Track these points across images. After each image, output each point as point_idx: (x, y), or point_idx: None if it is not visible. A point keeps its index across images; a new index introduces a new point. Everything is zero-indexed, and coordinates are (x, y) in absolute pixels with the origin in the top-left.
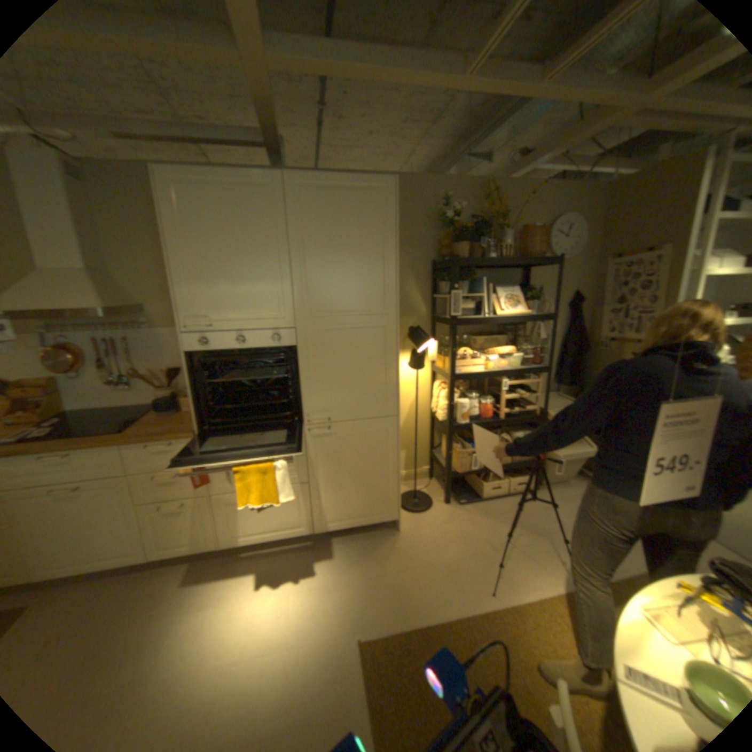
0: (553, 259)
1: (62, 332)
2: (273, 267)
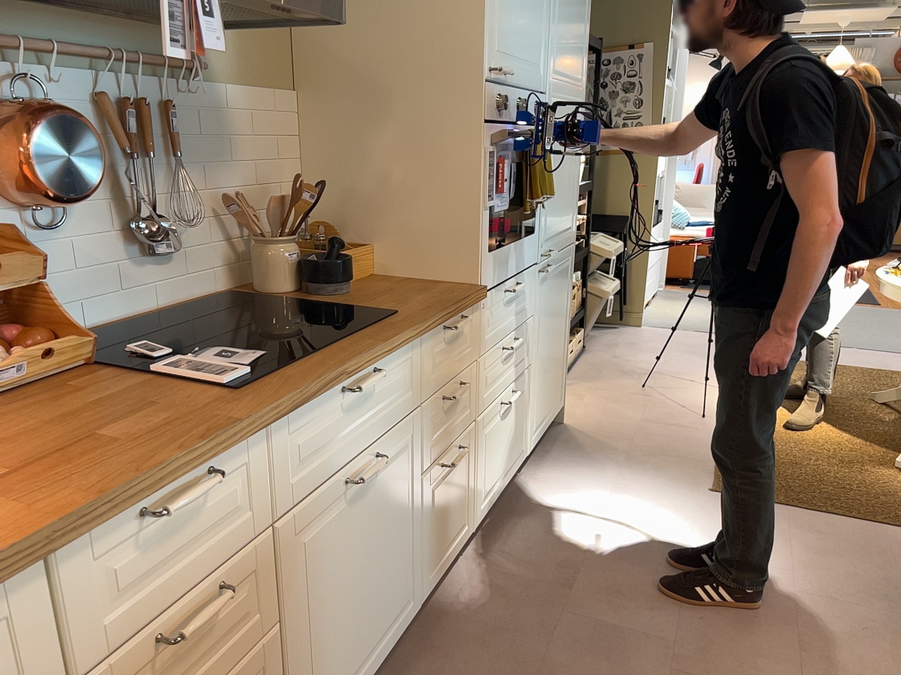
0: None
1: (14, 60)
2: None
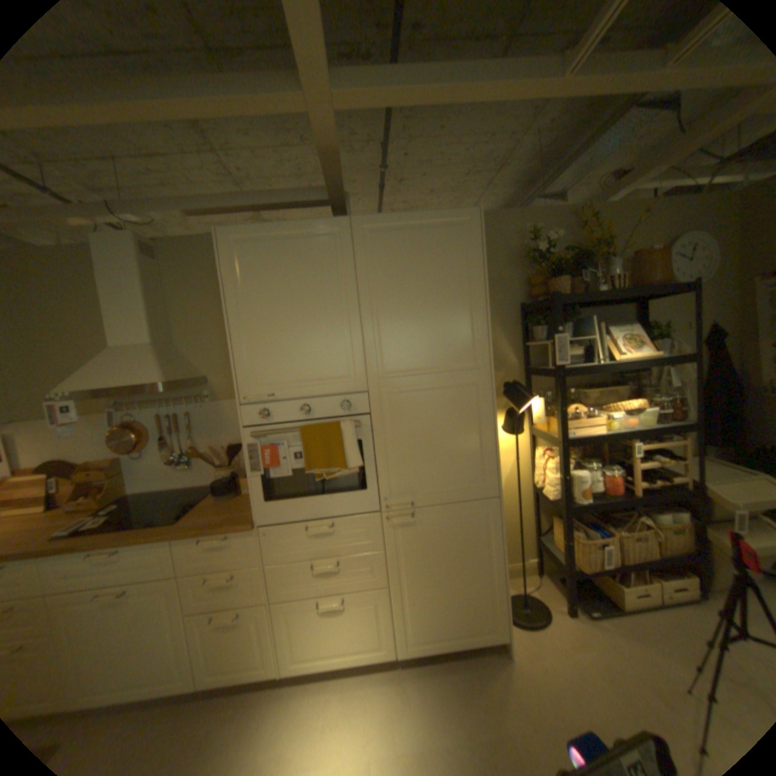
0: (683, 286)
1: (126, 410)
2: (340, 323)
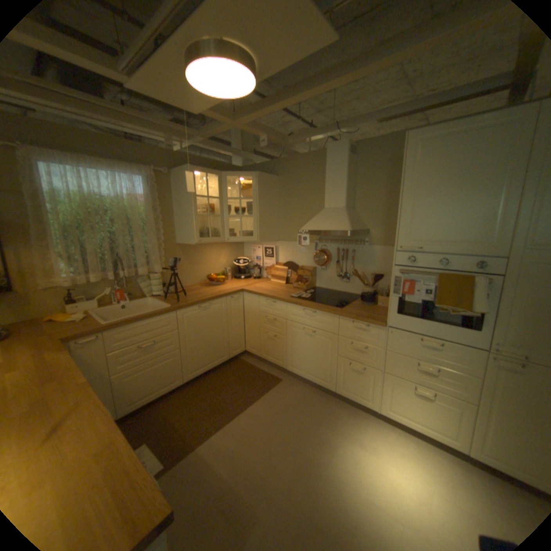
0: None
1: (324, 242)
2: (498, 198)
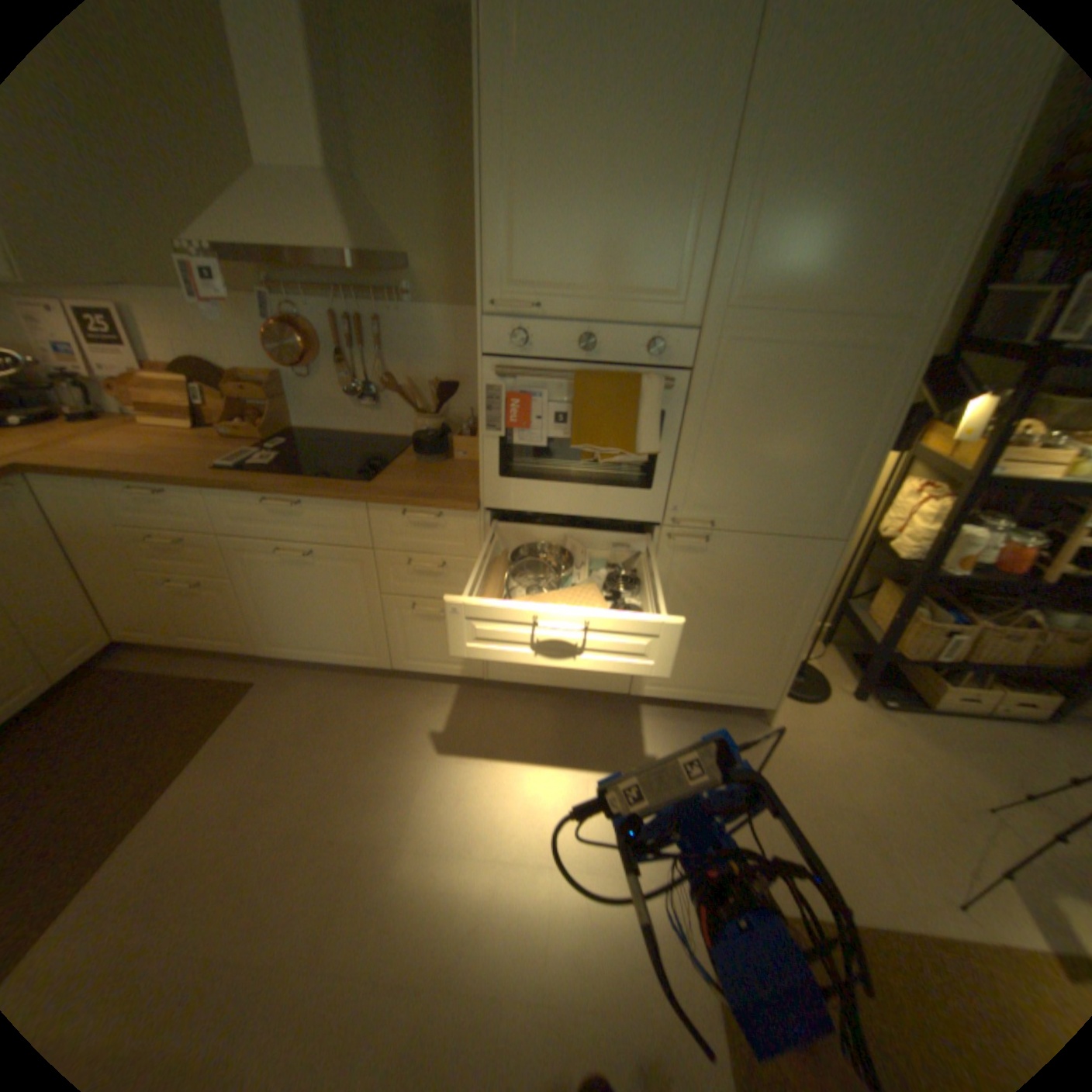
0: None
1: (285, 292)
2: (691, 171)
